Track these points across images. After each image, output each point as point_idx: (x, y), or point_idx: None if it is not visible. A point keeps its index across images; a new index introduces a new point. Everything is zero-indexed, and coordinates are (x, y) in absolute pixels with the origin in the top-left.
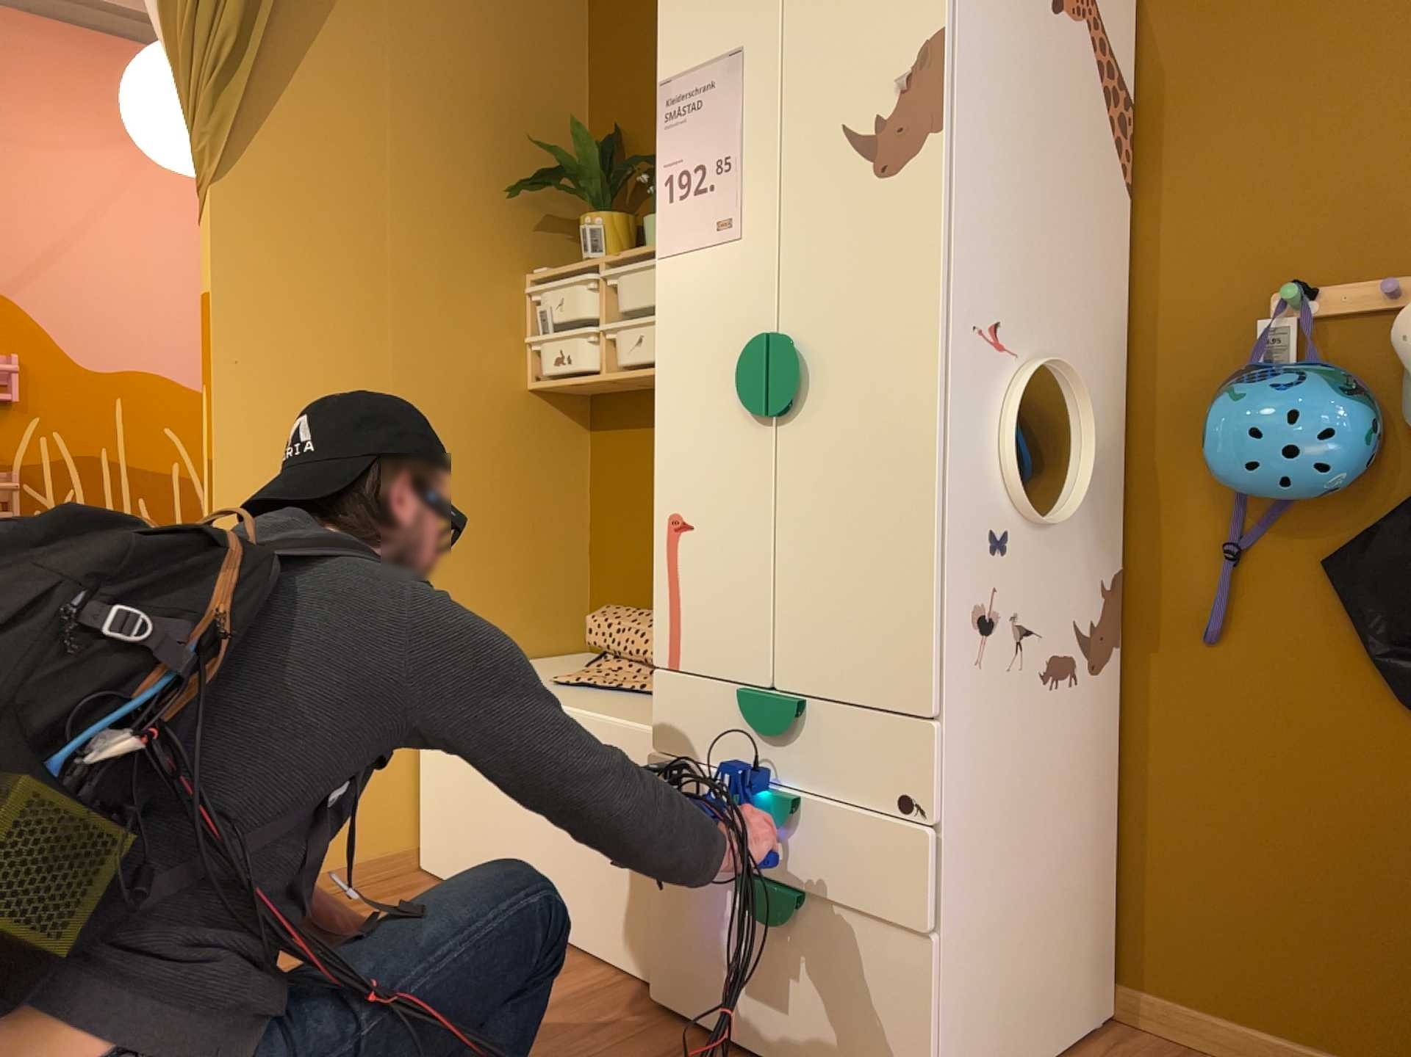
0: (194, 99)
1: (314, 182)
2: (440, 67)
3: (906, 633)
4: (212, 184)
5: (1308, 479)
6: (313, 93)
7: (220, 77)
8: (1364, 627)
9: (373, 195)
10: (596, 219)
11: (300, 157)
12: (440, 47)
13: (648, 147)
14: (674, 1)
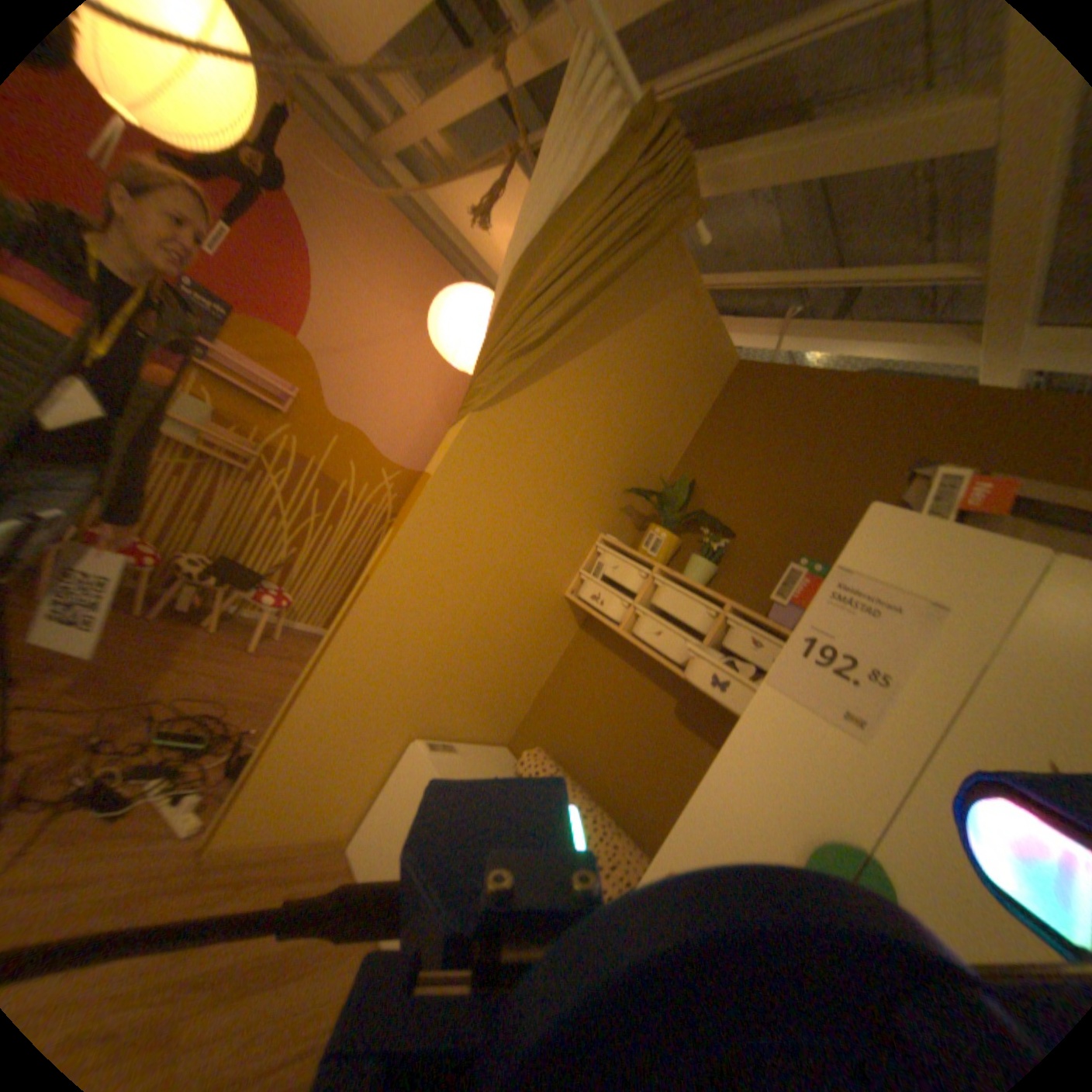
0: (493, 356)
1: (528, 437)
2: (629, 401)
3: None
4: (472, 413)
5: None
6: (559, 385)
7: (517, 352)
8: None
9: (554, 458)
10: (662, 534)
11: (530, 419)
12: (636, 390)
13: (710, 506)
14: (889, 520)
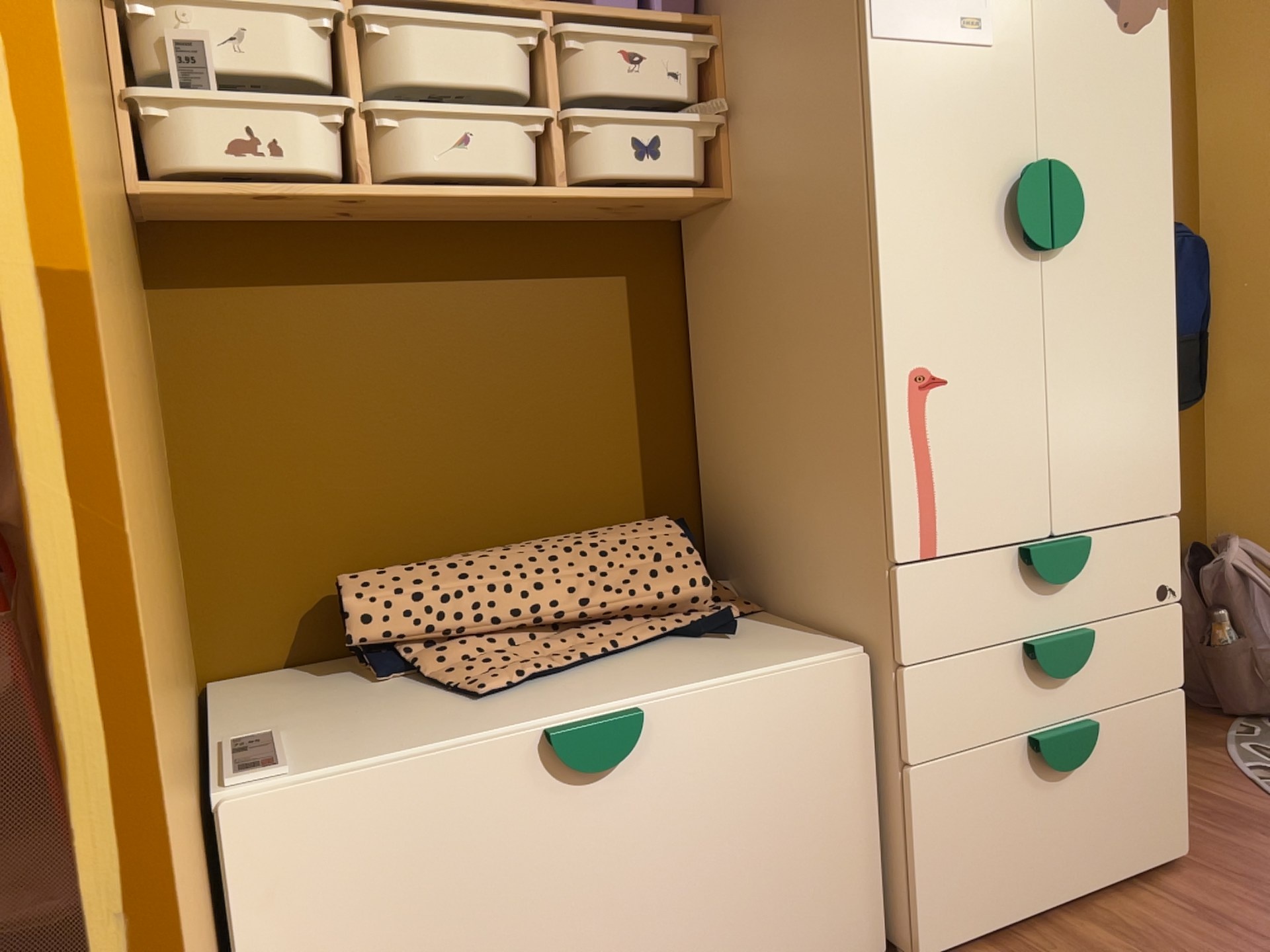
0: None
1: None
2: None
3: (1159, 445)
4: None
5: None
6: None
7: None
8: None
9: None
10: None
11: None
12: None
13: None
14: None
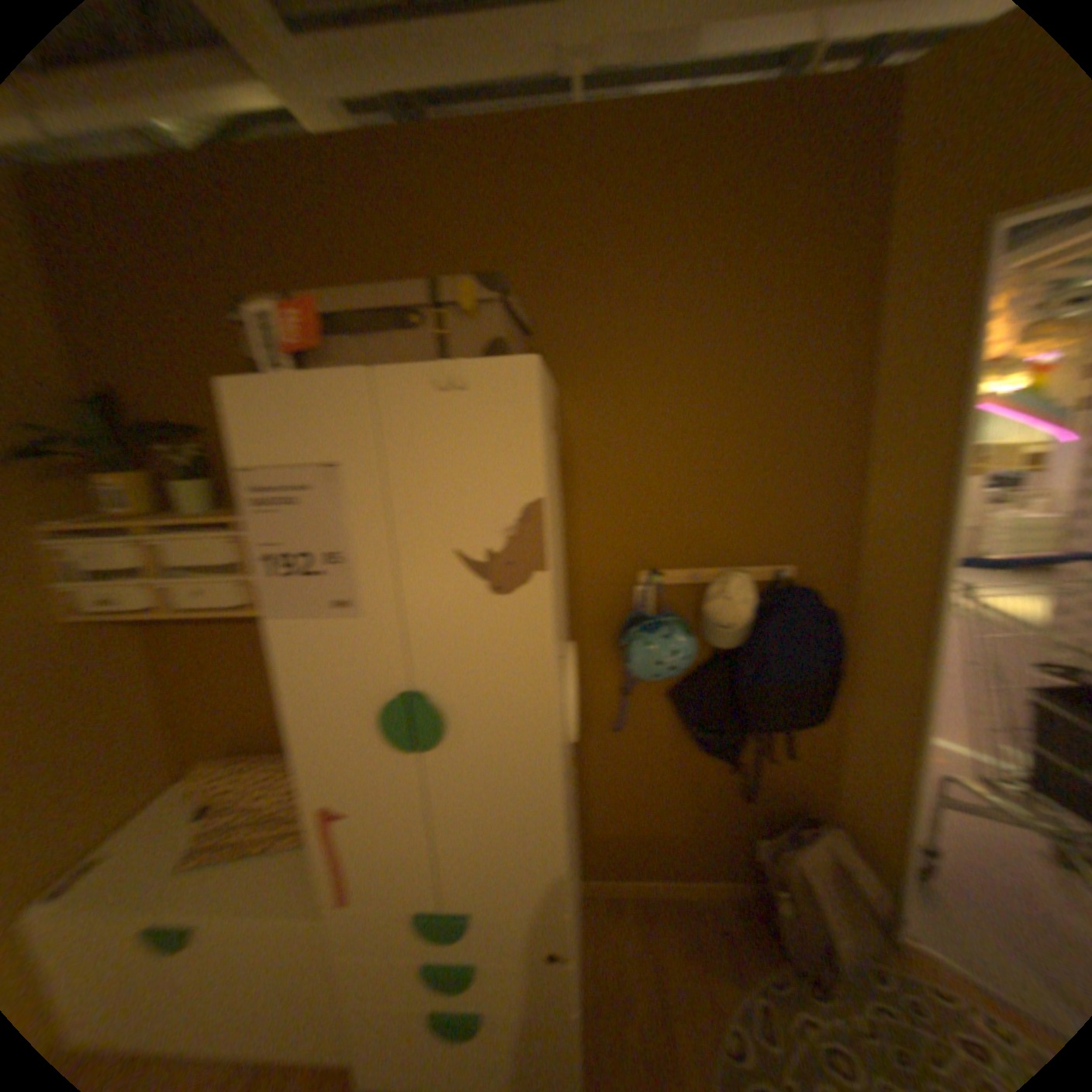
0: None
1: None
2: None
3: (542, 875)
4: None
5: (675, 675)
6: None
7: None
8: (688, 724)
9: None
10: (107, 481)
11: None
12: None
13: (144, 409)
14: (237, 395)
